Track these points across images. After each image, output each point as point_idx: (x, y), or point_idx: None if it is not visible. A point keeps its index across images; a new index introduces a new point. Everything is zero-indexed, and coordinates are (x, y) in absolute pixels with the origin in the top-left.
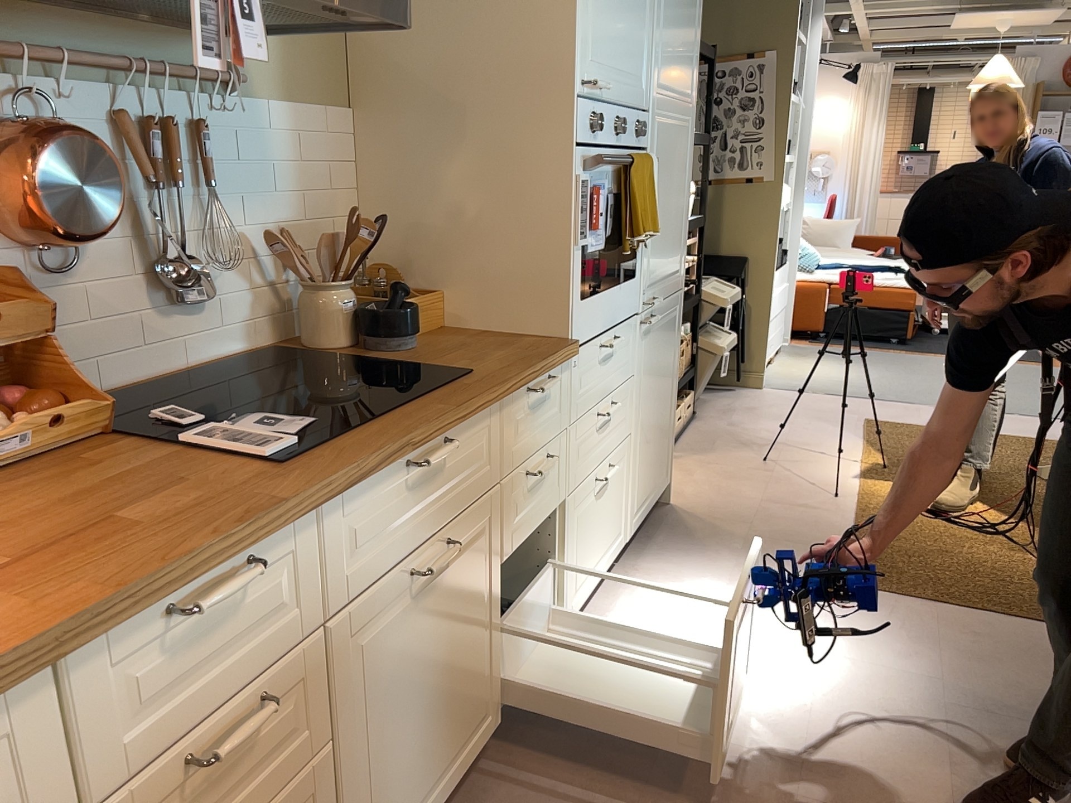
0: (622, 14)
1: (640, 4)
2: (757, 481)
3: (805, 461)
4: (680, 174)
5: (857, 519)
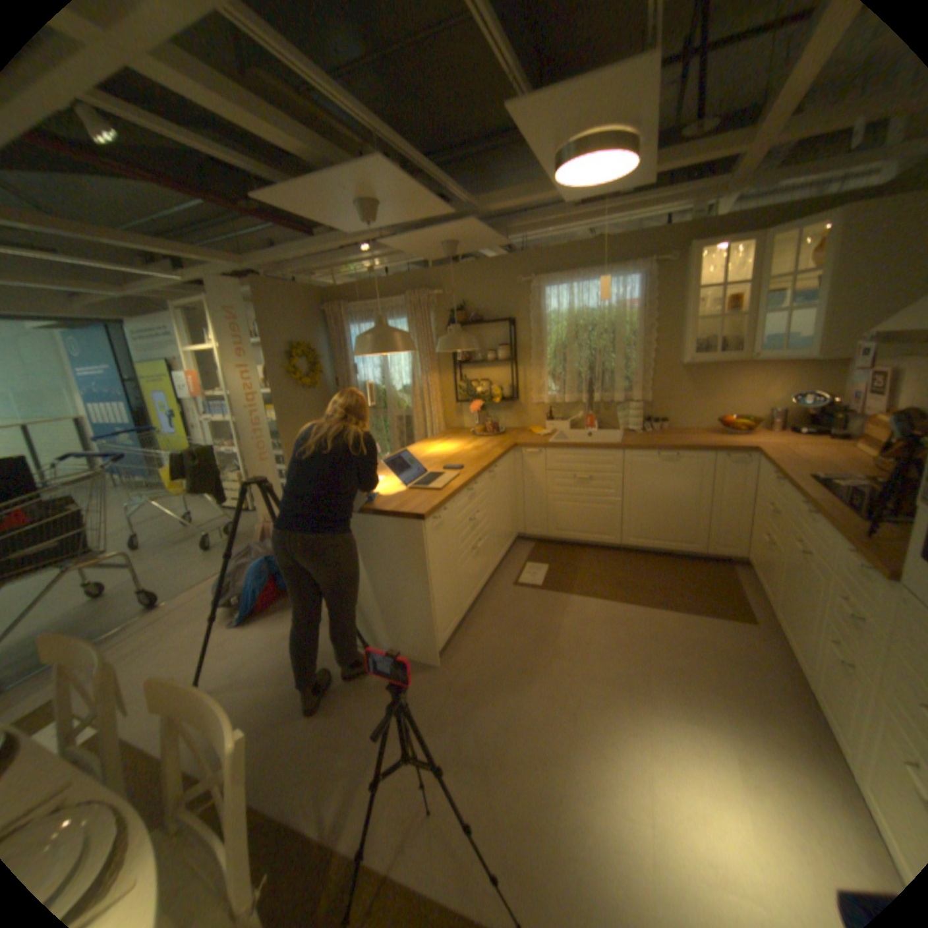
0: None
1: None
2: None
3: None
4: None
5: None
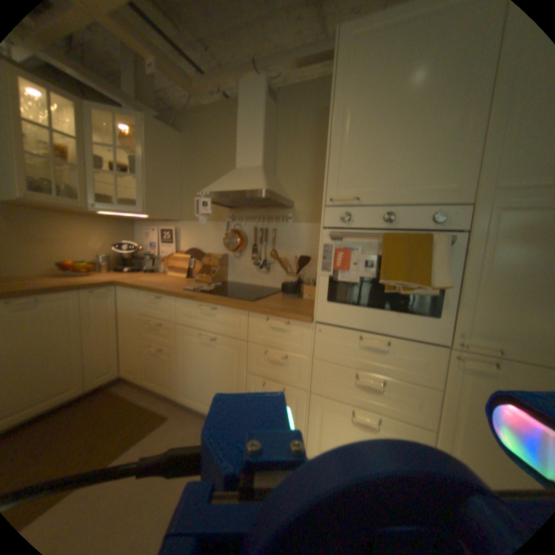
0: (398, 149)
1: (443, 131)
2: None
3: None
4: None
5: None
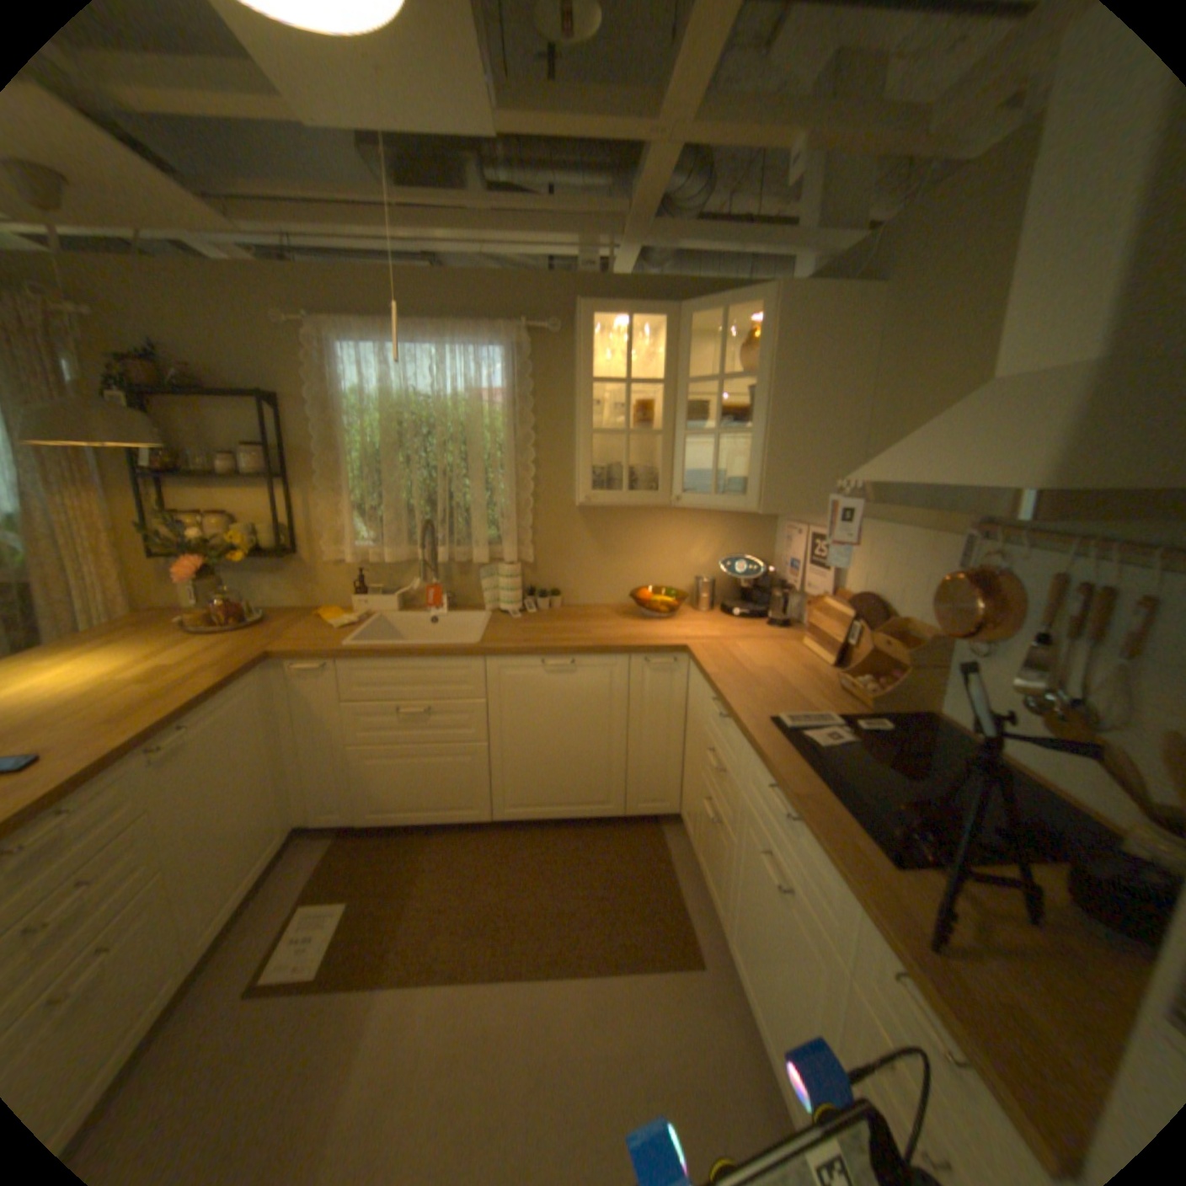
0: None
1: None
2: None
3: None
4: None
5: None
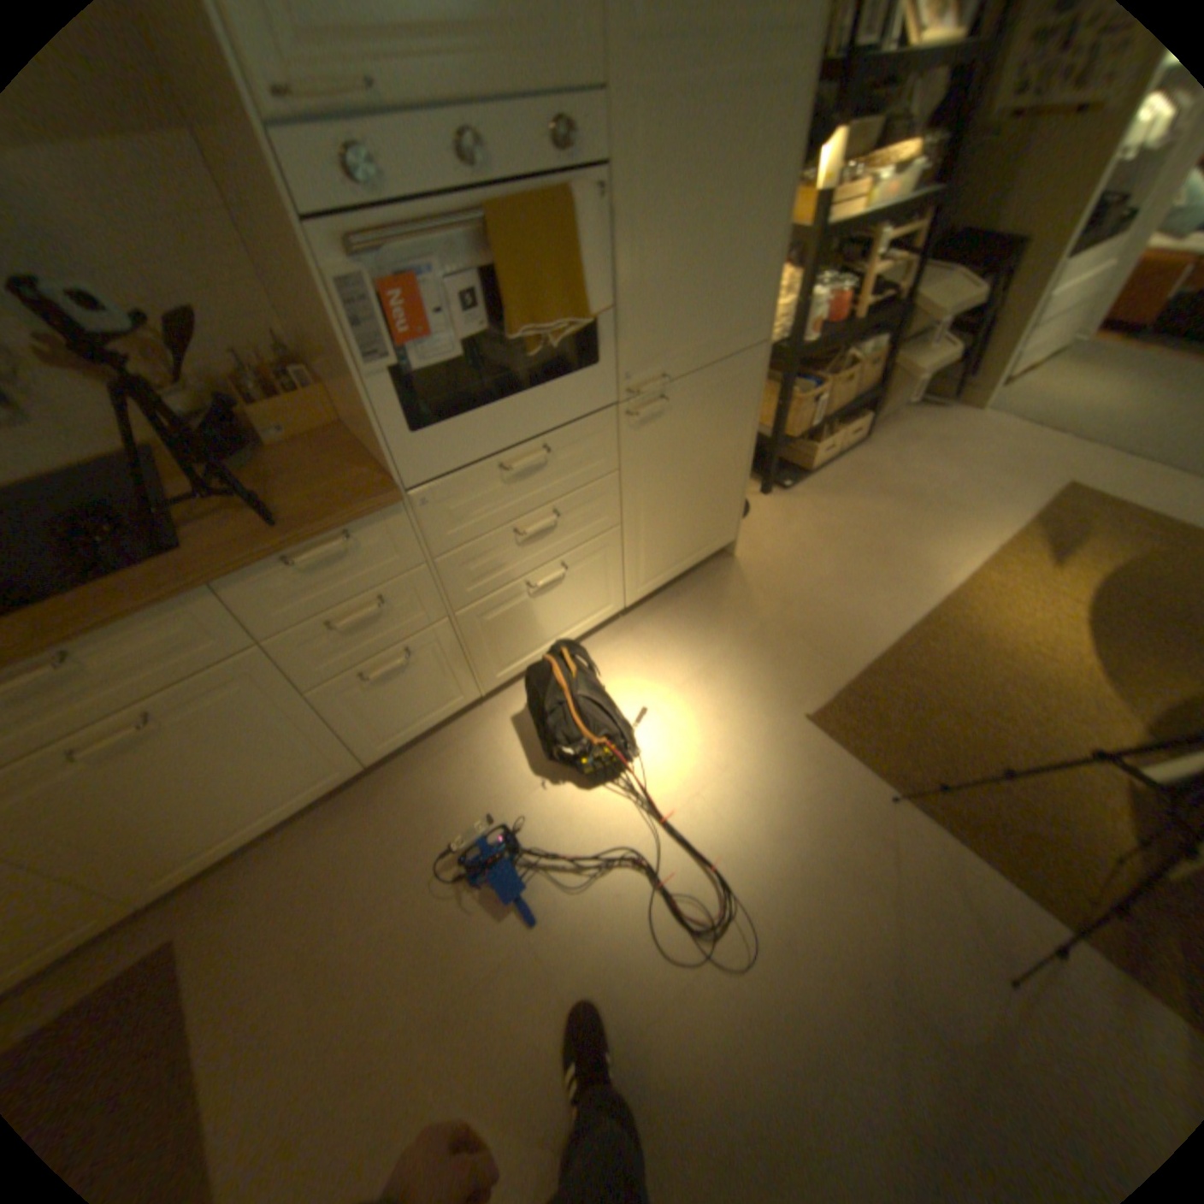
0: None
1: None
2: (852, 552)
3: (935, 537)
4: (757, 173)
5: (913, 639)
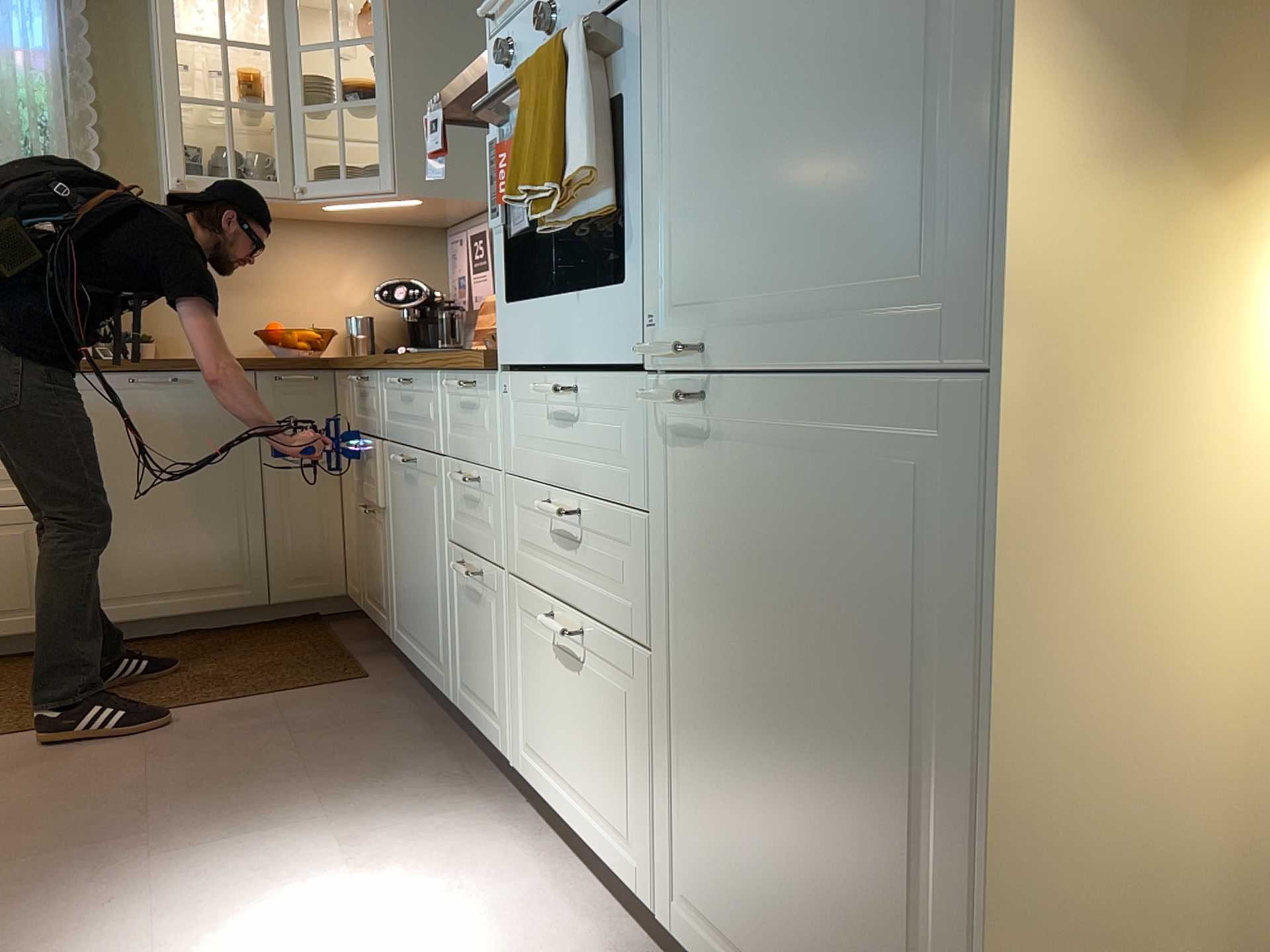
0: None
1: None
2: None
3: None
4: None
5: None
